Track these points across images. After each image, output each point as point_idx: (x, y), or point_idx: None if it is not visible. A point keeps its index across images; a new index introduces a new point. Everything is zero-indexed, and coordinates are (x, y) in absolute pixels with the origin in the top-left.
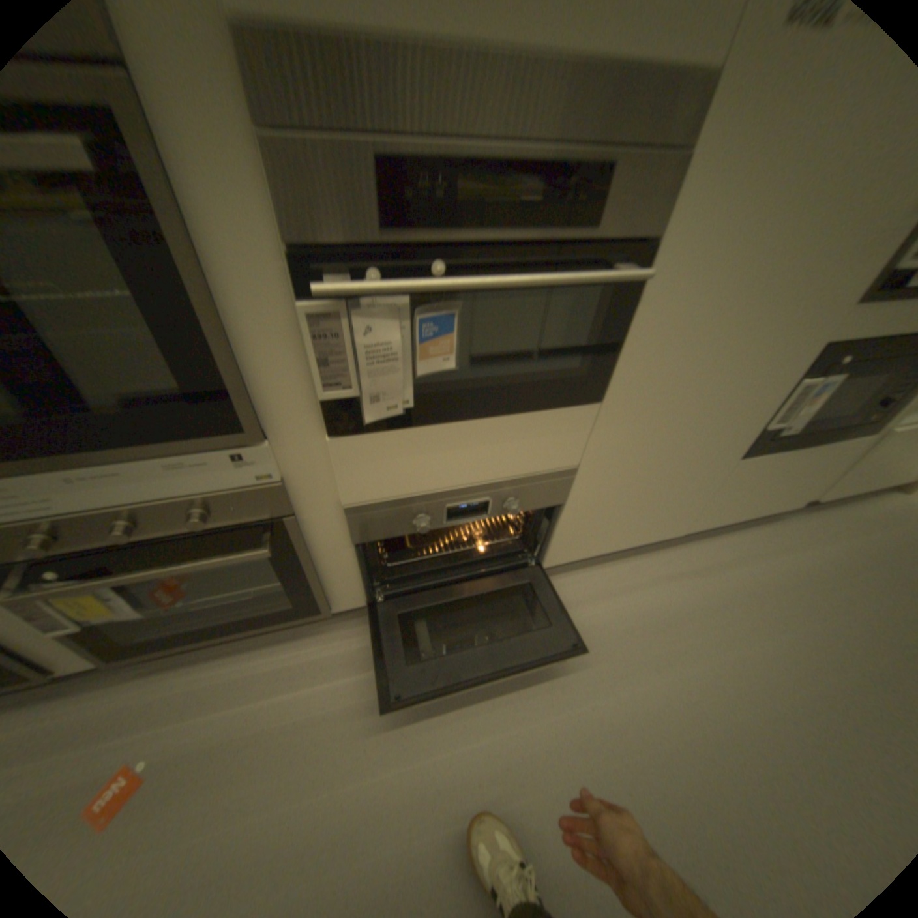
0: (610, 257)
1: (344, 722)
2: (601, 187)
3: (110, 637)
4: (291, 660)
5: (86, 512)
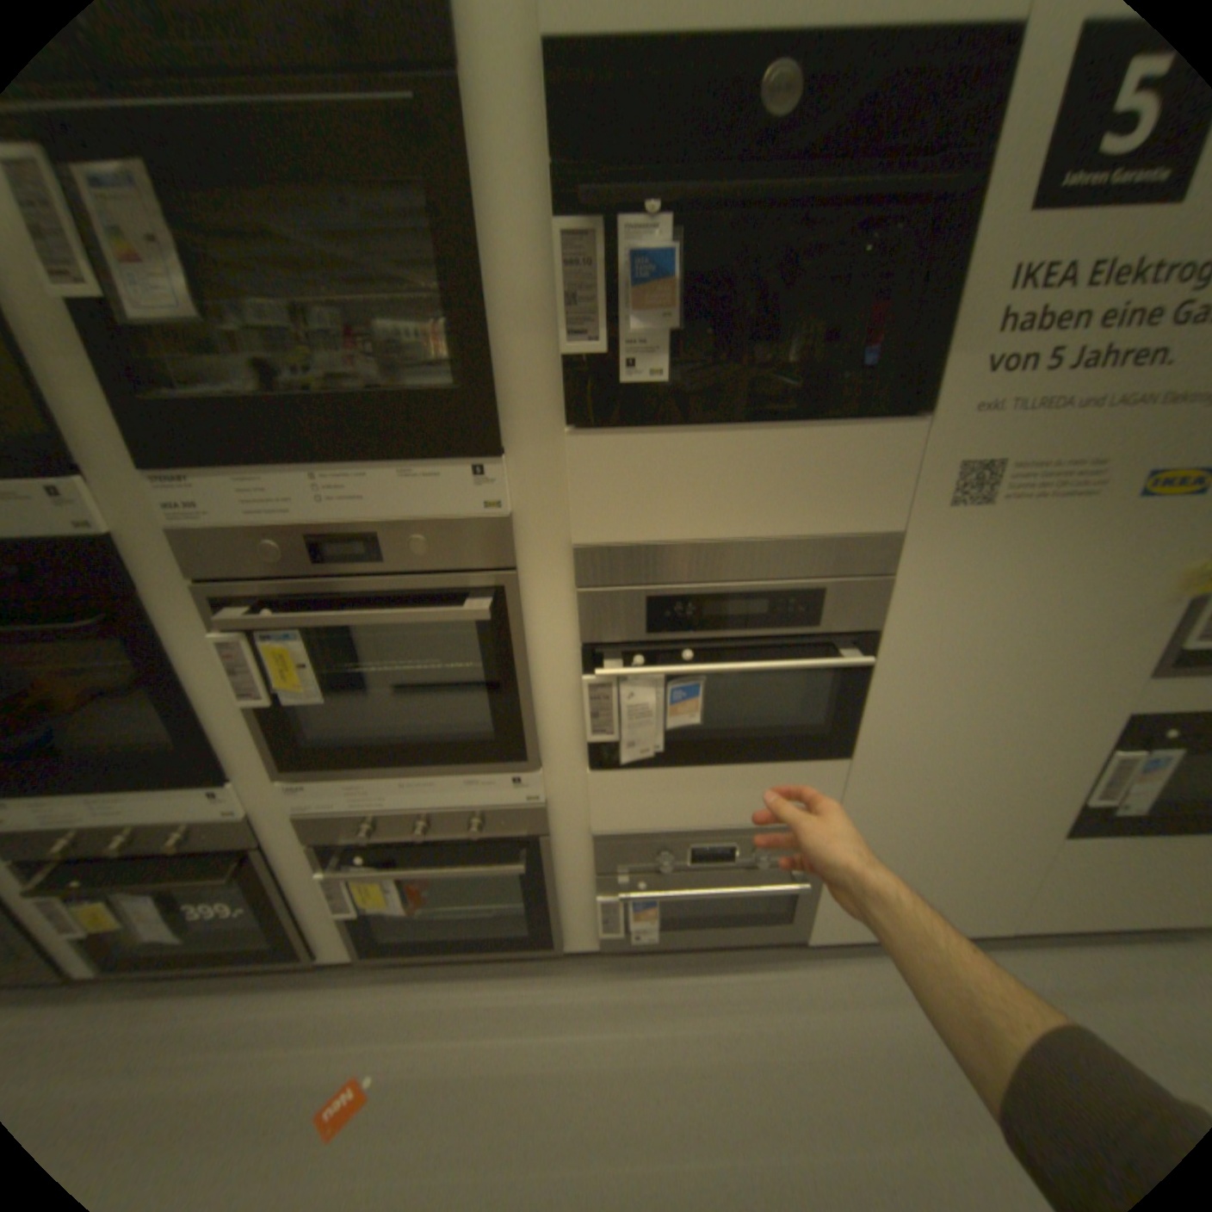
0: (836, 644)
1: (562, 1091)
2: (817, 602)
3: (371, 931)
4: (515, 1001)
5: (401, 810)
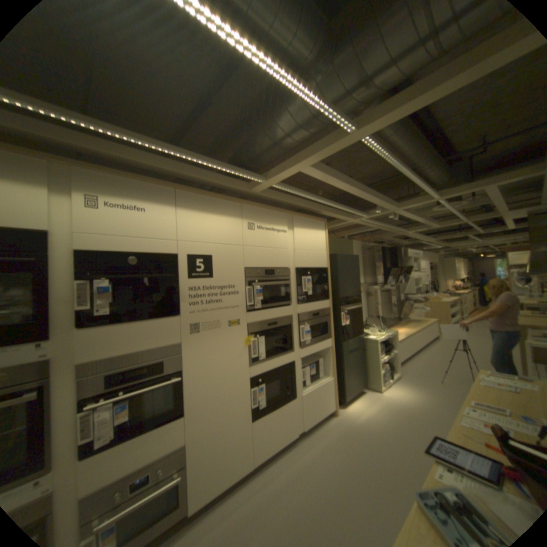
0: (169, 378)
1: None
2: (161, 366)
3: None
4: None
5: None
